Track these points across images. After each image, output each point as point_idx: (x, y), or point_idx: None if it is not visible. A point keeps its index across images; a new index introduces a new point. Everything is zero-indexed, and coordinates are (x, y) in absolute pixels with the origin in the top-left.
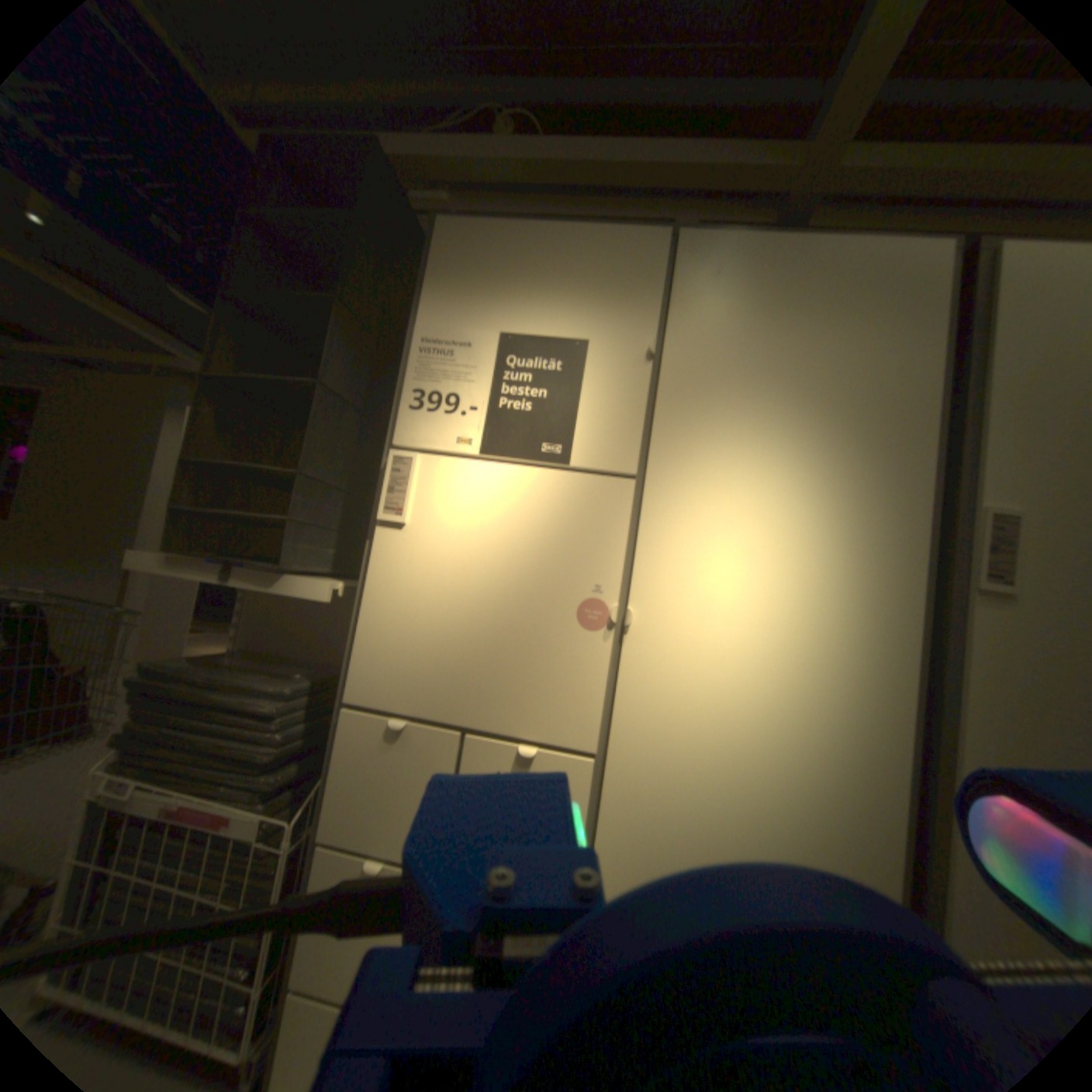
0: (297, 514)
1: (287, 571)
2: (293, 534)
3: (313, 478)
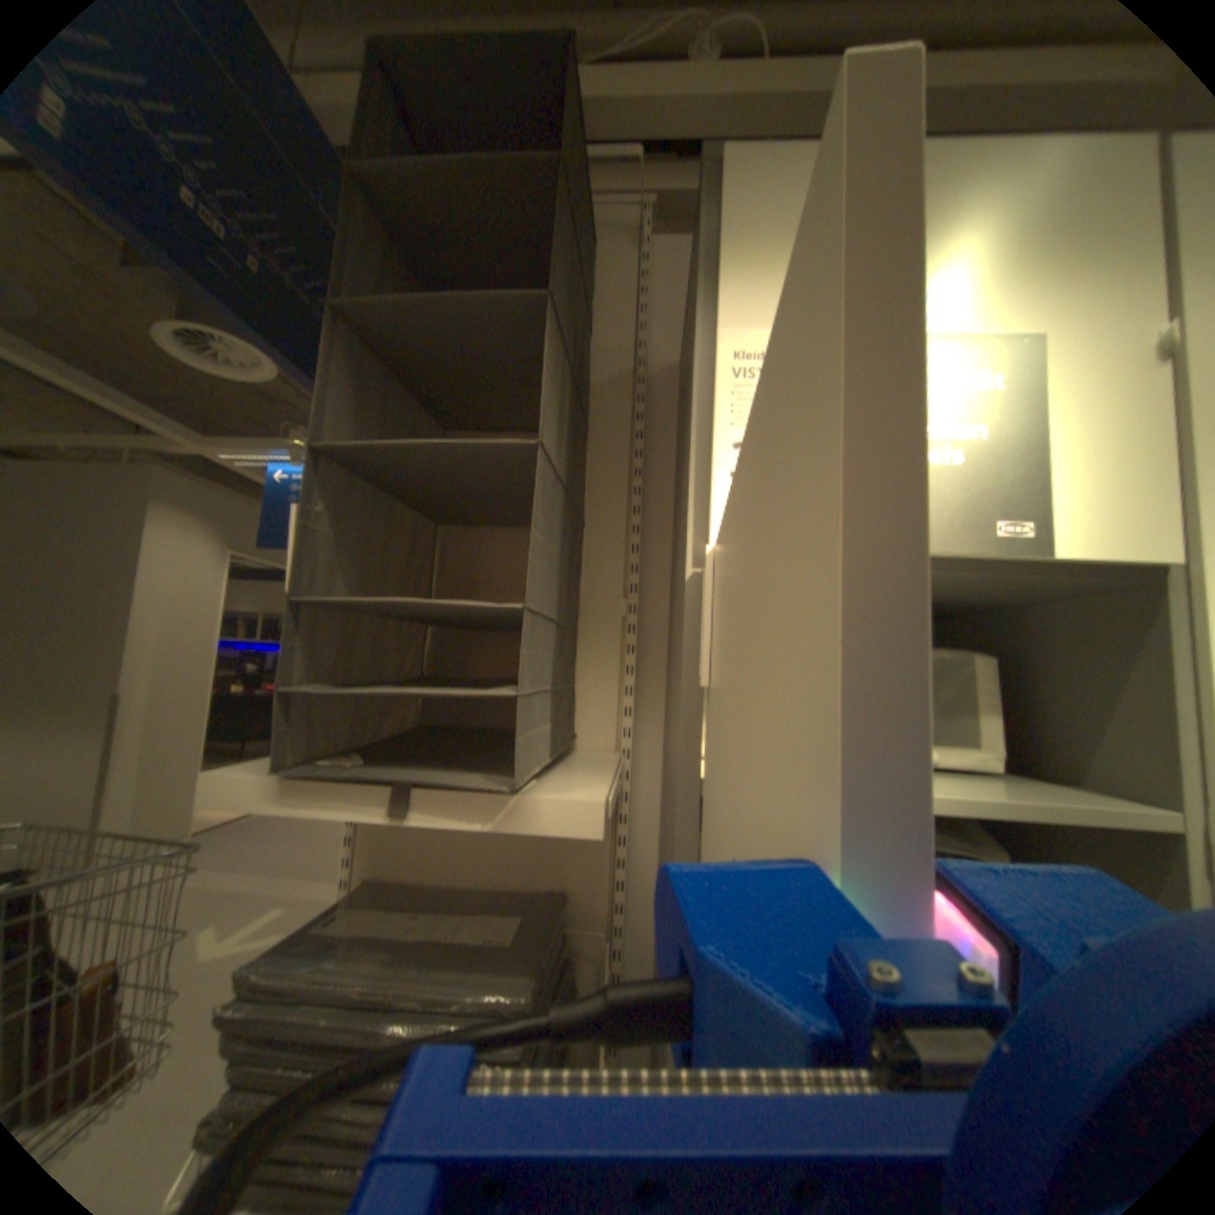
0: (526, 682)
1: (521, 788)
2: (524, 718)
3: (537, 612)
